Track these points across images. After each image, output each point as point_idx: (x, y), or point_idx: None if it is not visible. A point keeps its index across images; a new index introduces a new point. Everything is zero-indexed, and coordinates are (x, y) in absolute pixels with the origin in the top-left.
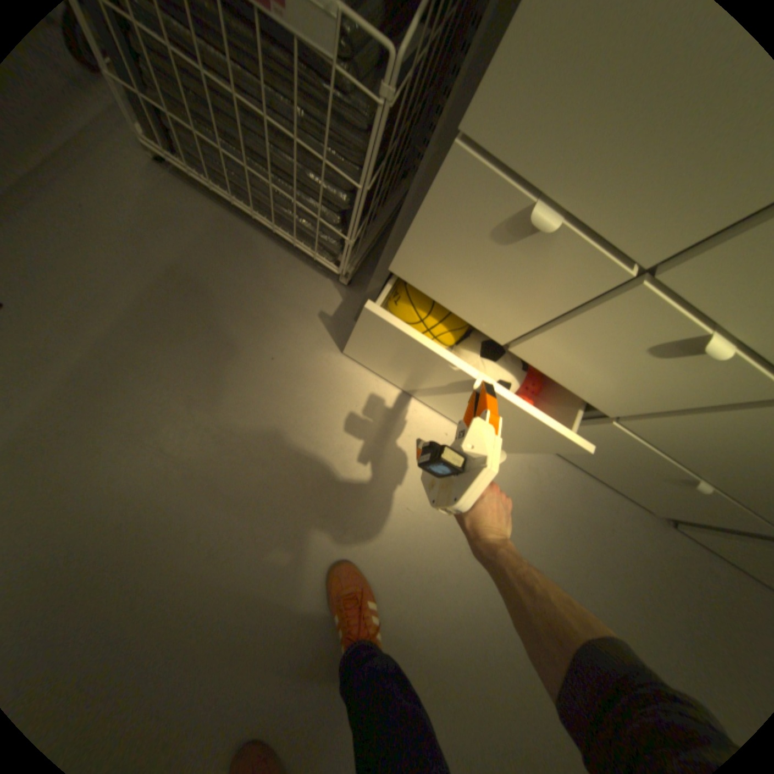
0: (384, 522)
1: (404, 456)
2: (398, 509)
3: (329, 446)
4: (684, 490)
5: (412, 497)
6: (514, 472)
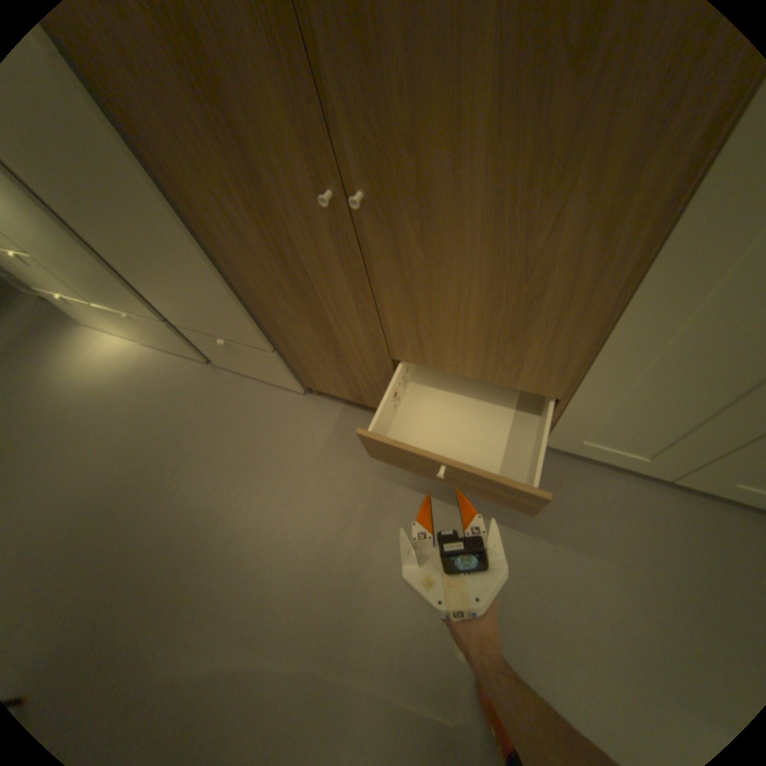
0: (61, 391)
1: (81, 366)
2: (69, 385)
3: (53, 368)
4: (143, 327)
5: (77, 380)
6: (130, 361)
